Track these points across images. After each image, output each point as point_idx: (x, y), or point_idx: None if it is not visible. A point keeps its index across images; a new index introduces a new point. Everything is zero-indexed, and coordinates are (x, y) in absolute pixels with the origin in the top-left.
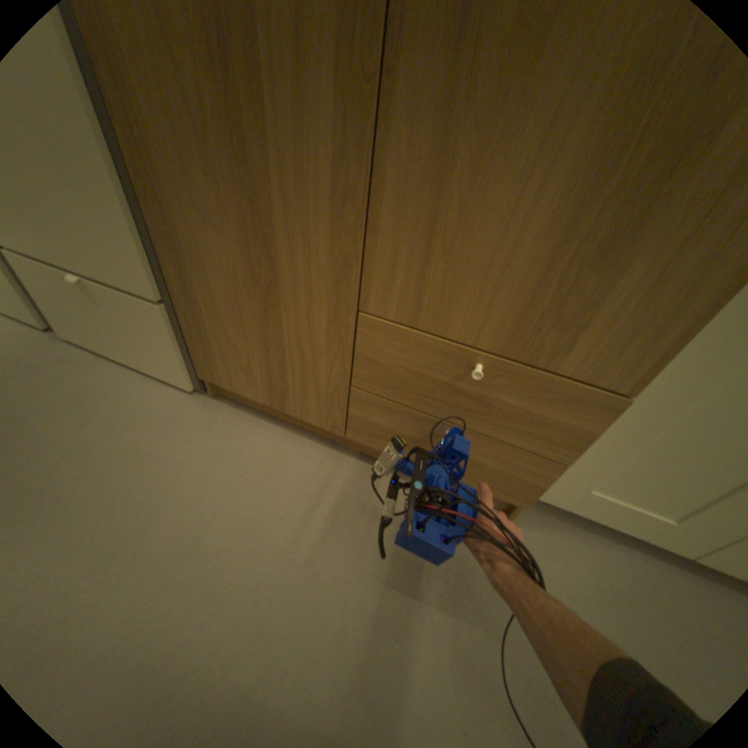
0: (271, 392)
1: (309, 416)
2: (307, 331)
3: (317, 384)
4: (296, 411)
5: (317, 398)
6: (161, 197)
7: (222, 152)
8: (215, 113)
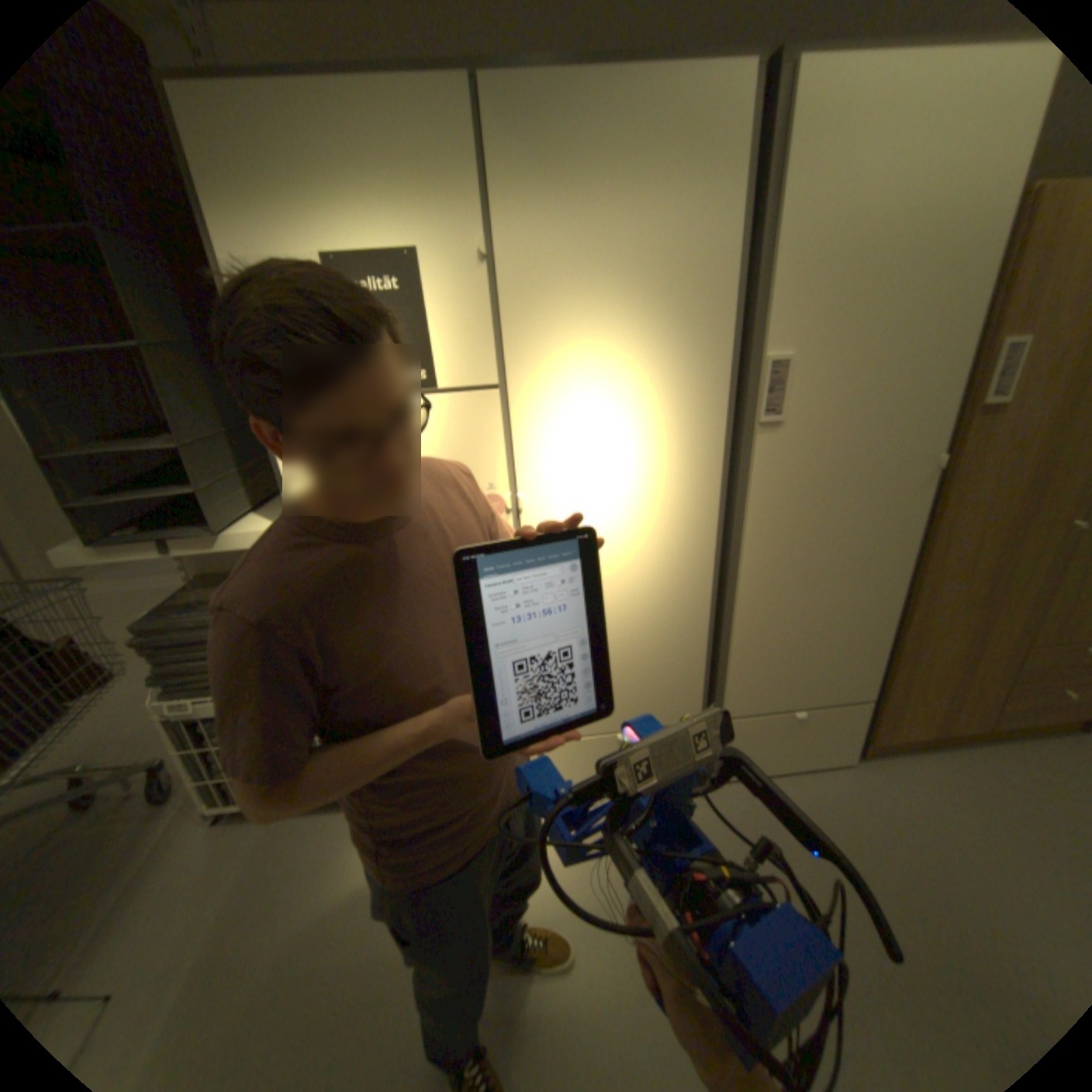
0: (940, 730)
1: (965, 734)
2: (989, 675)
3: (983, 706)
4: (956, 735)
5: (979, 716)
6: (922, 639)
7: (976, 609)
8: (981, 596)
